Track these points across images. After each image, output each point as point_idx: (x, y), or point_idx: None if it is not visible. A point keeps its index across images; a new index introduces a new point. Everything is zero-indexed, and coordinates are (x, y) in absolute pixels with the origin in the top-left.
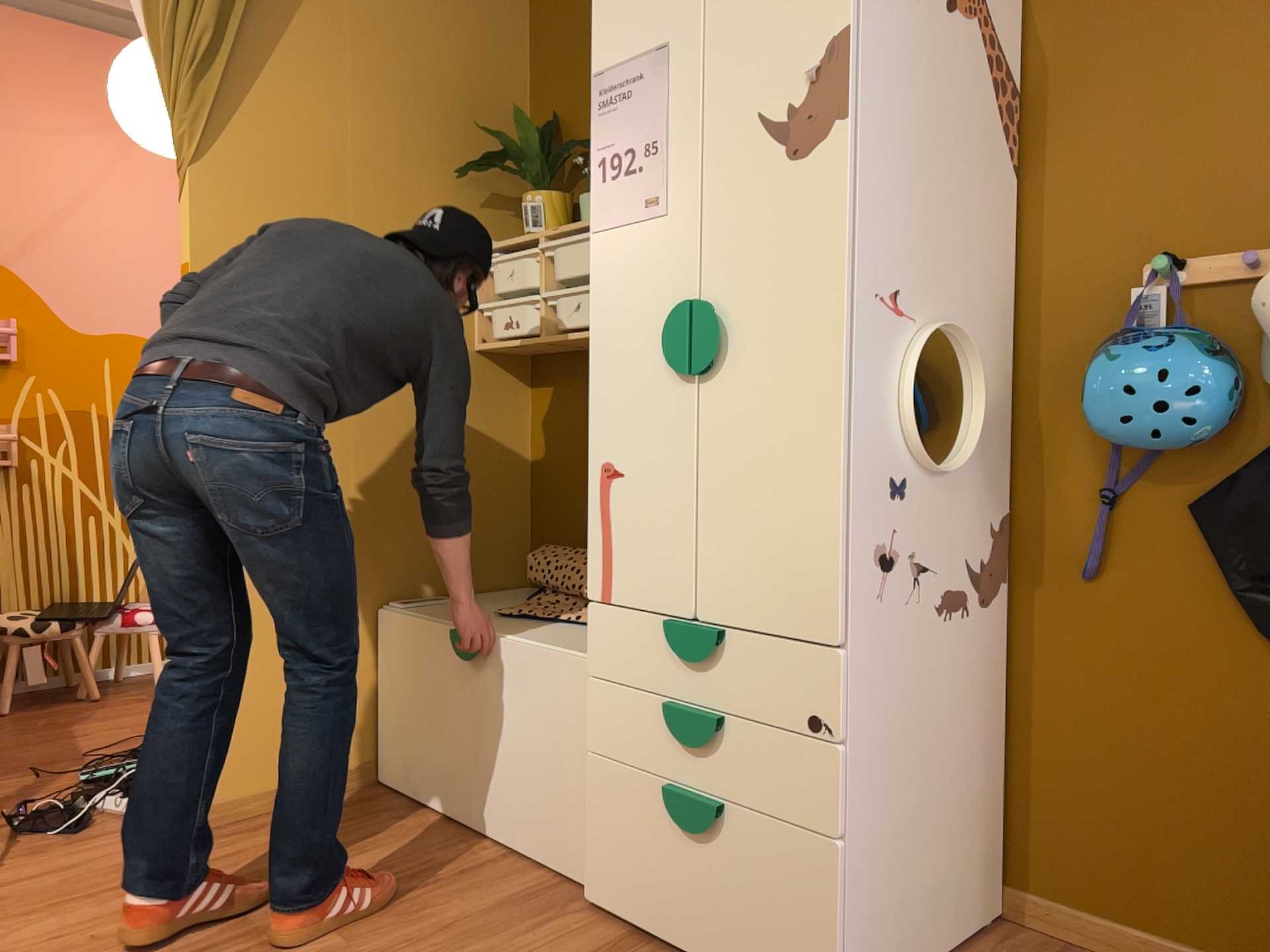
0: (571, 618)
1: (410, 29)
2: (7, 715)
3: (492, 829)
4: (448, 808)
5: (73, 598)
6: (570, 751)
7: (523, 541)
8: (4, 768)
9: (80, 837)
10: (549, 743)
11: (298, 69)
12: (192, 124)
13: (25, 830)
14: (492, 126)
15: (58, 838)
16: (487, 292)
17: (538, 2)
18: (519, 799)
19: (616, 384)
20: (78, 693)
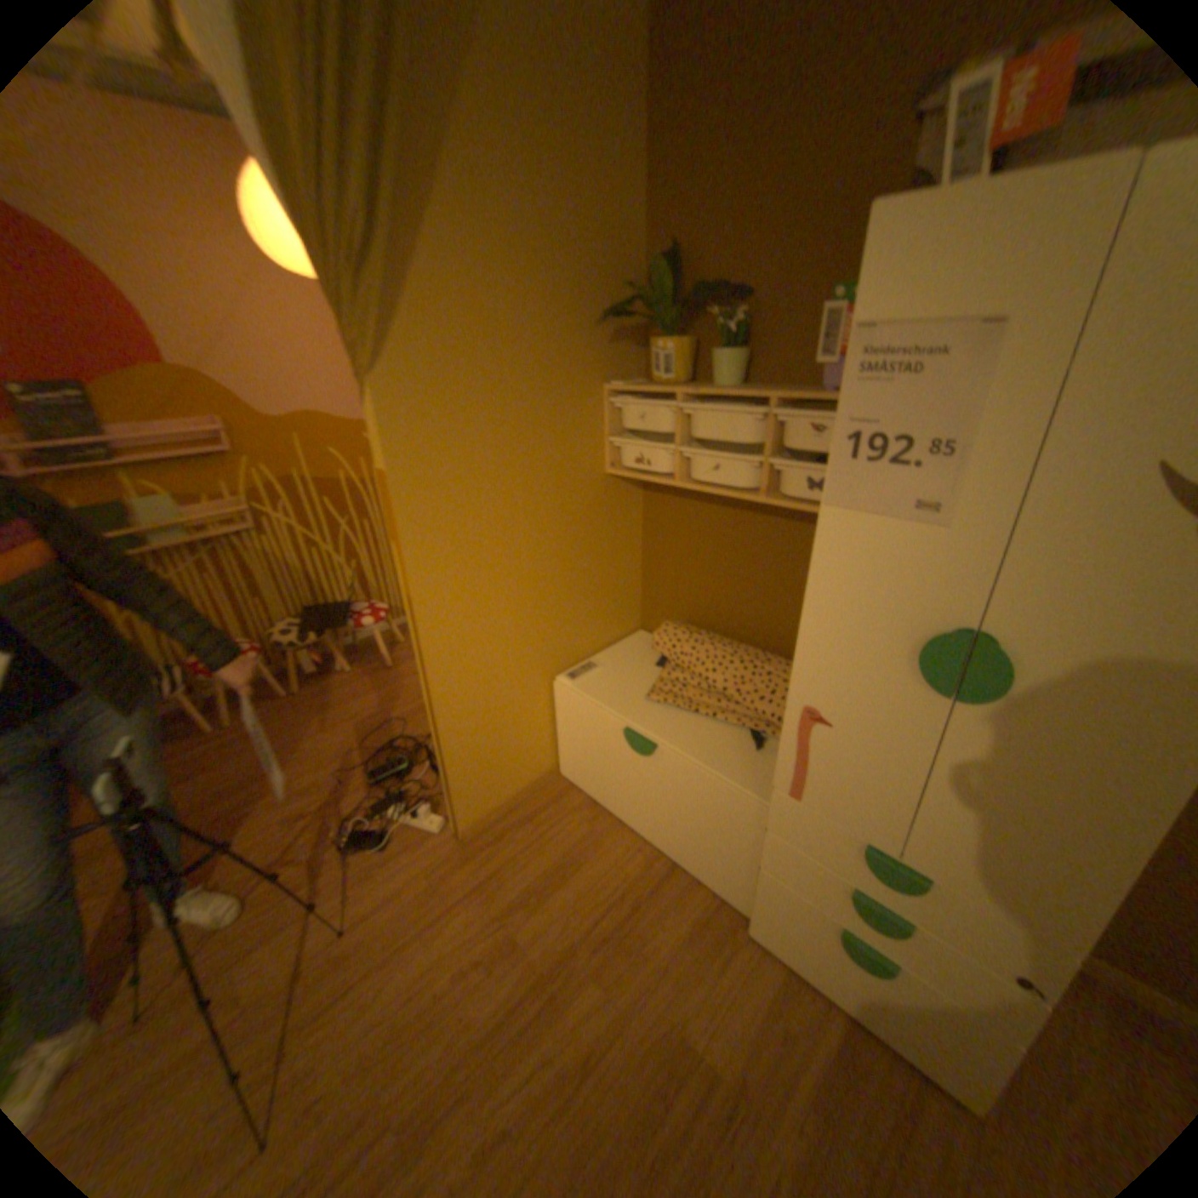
0: (707, 711)
1: (540, 155)
2: (296, 696)
3: (659, 845)
4: (621, 816)
5: (313, 604)
6: (734, 843)
7: (637, 600)
8: (313, 766)
9: (388, 857)
10: (714, 829)
11: (443, 232)
12: (355, 326)
13: (350, 848)
14: (614, 255)
15: (374, 858)
16: (613, 423)
17: (655, 95)
18: (684, 843)
19: (834, 653)
20: (333, 664)
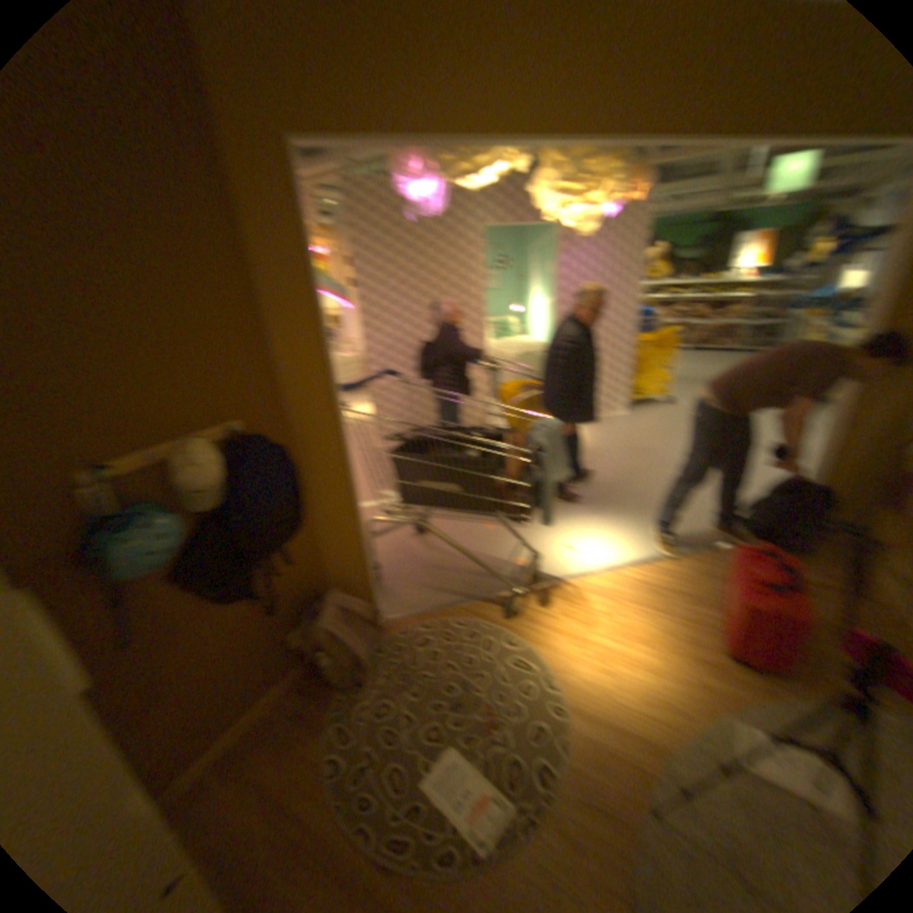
0: None
1: None
2: None
3: None
4: None
5: None
6: None
7: None
8: None
9: None
10: None
11: None
12: None
13: None
14: None
15: None
16: None
17: None
18: None
19: None
20: None
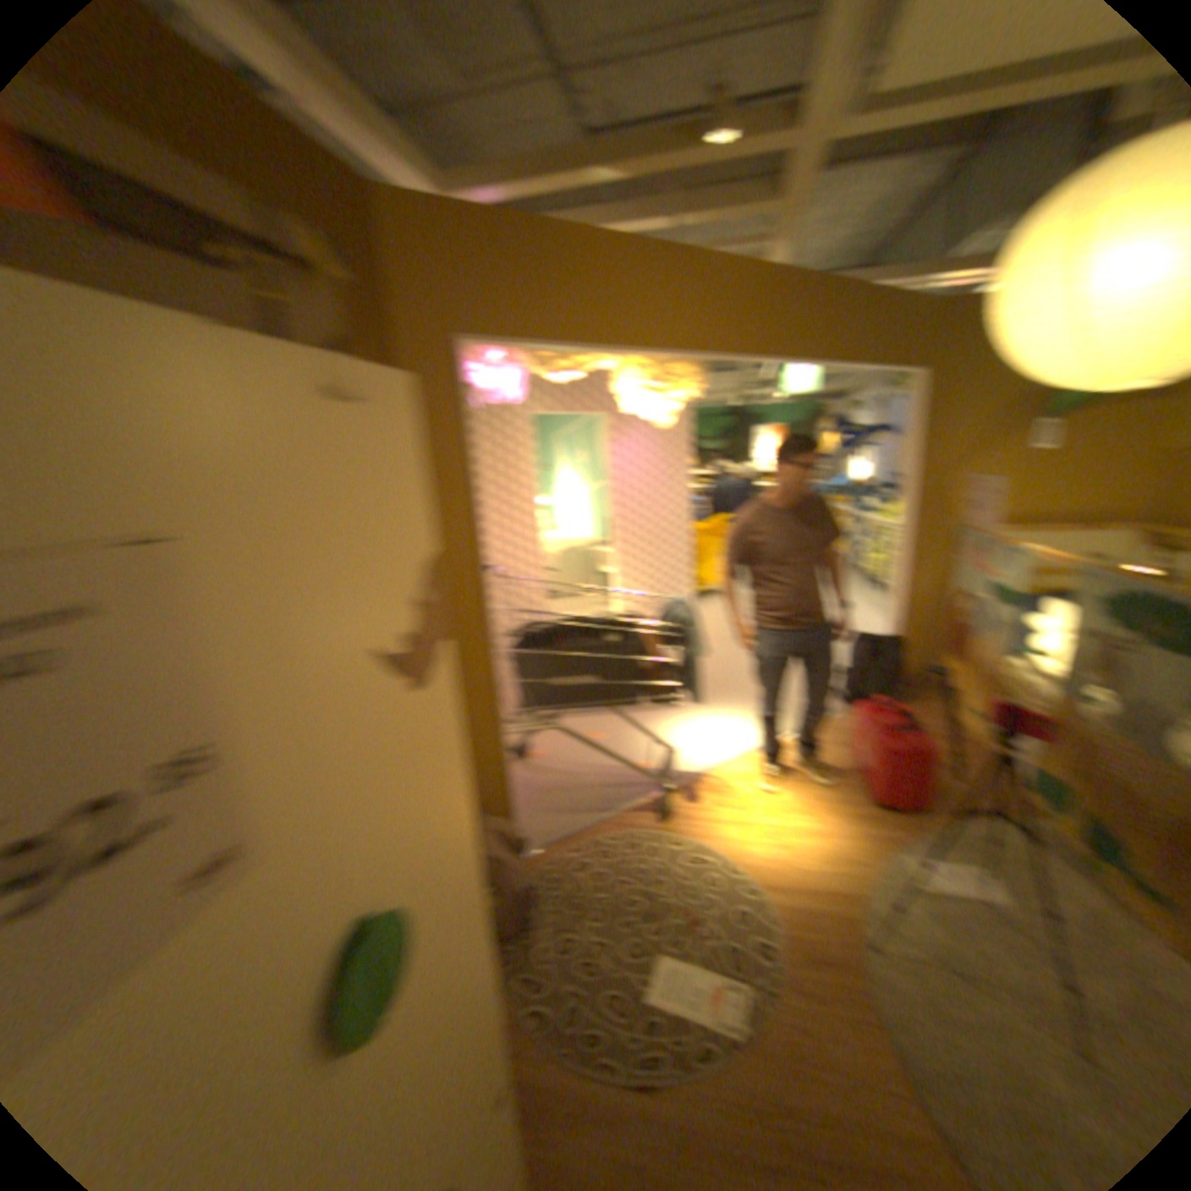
0: None
1: None
2: None
3: None
4: None
5: None
6: None
7: None
8: None
9: None
10: None
11: None
12: None
13: None
14: None
15: None
16: None
17: None
18: None
19: None
20: None
